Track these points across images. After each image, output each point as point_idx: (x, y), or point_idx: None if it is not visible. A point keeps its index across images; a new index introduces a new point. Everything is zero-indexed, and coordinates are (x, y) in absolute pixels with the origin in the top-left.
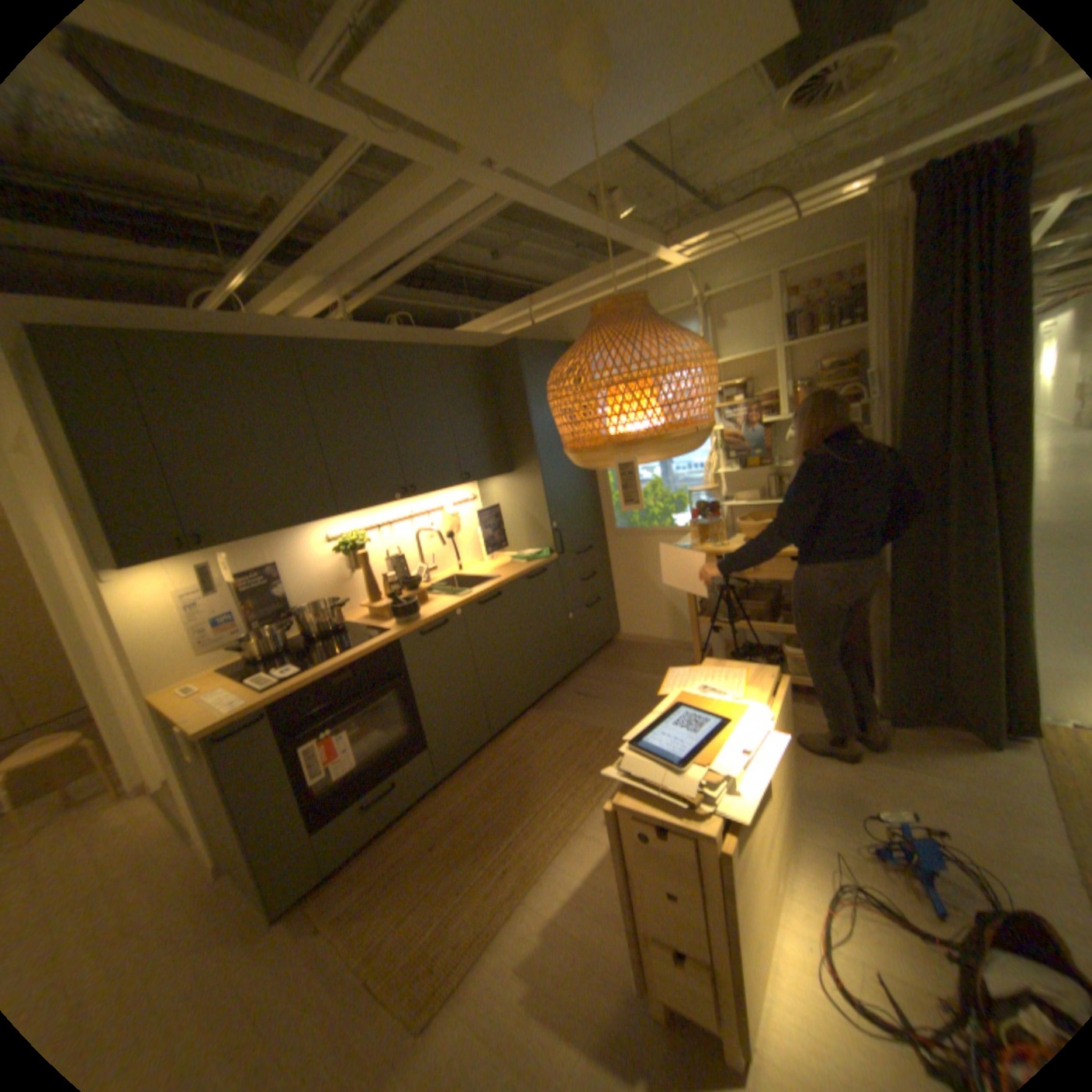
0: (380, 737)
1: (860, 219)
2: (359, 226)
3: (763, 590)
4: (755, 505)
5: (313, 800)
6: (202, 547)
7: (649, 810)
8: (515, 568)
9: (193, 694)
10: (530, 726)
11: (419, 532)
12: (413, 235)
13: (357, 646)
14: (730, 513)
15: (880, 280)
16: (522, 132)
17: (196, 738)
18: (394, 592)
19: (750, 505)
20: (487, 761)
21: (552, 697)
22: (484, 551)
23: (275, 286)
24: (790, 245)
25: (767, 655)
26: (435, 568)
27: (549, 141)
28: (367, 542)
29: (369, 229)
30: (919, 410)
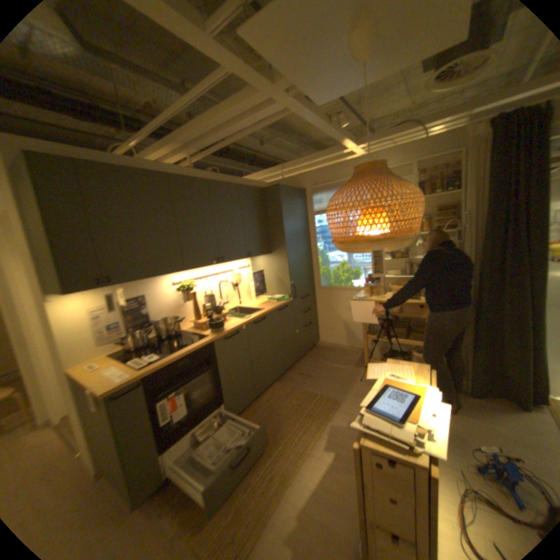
0: (199, 398)
1: (458, 139)
2: (210, 117)
3: (400, 322)
4: (397, 277)
5: (161, 435)
6: (106, 285)
7: (383, 449)
8: (271, 305)
9: (94, 370)
10: (276, 392)
11: (220, 283)
12: (237, 126)
13: (190, 345)
14: (383, 281)
15: (468, 169)
16: (317, 74)
17: (100, 398)
18: (207, 315)
19: (394, 278)
20: (253, 411)
21: (285, 376)
22: (252, 294)
23: (154, 146)
24: (421, 149)
25: (401, 356)
26: (227, 303)
27: (328, 81)
28: (193, 287)
29: (215, 120)
30: (490, 234)
